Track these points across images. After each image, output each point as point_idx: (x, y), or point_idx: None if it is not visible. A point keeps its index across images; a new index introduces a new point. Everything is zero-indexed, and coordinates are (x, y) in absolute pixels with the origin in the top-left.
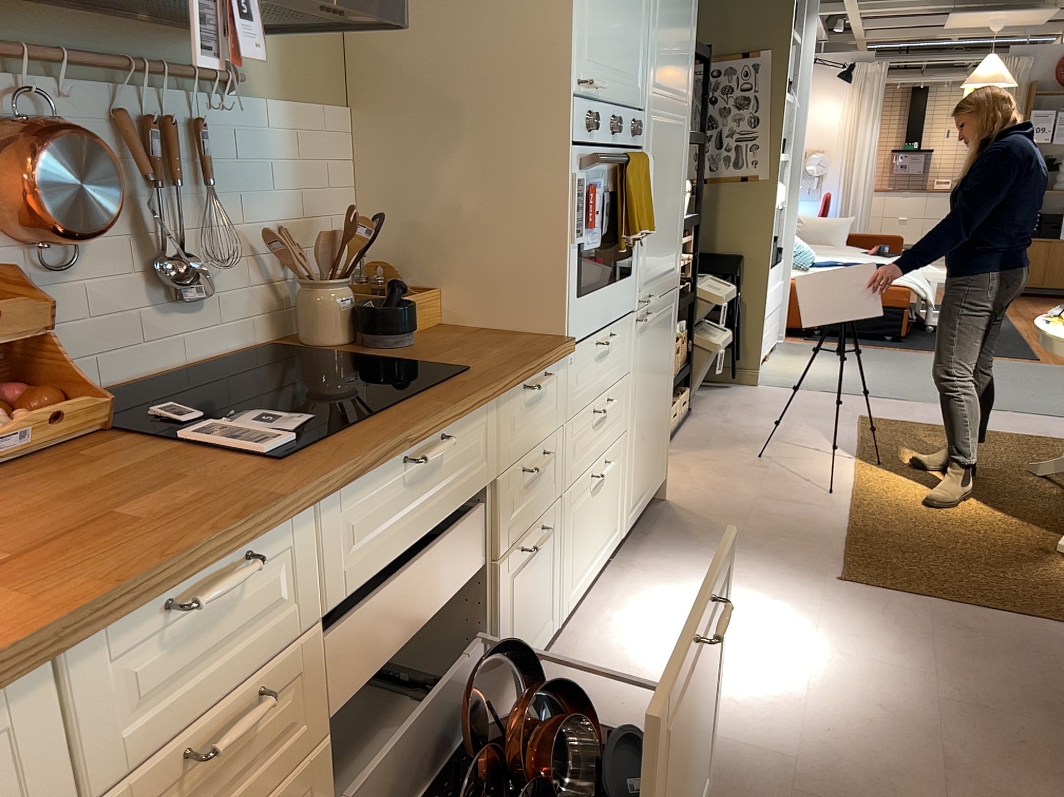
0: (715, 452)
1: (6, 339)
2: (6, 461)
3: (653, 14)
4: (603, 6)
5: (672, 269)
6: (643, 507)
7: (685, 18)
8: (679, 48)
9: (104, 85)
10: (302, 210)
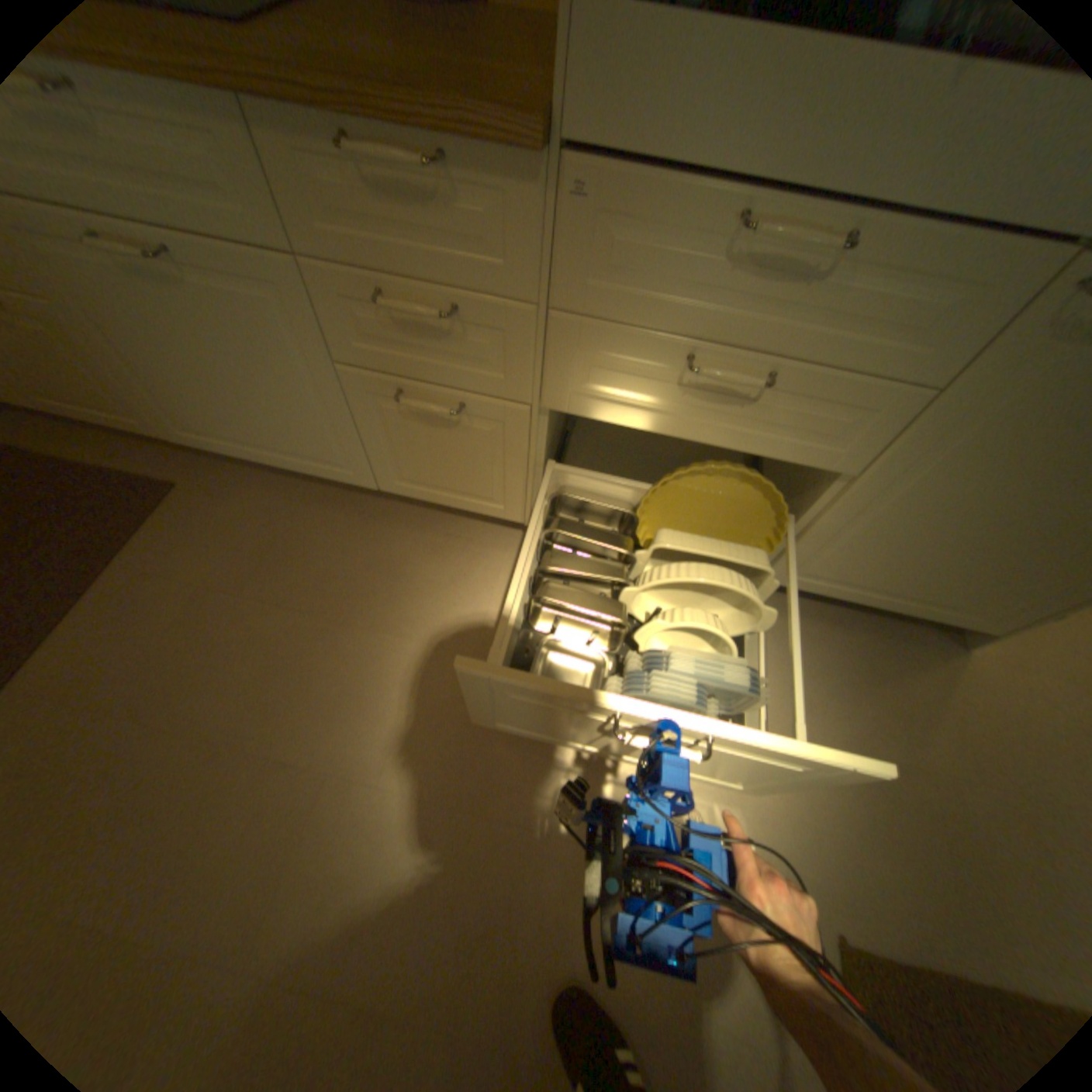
0: None
1: None
2: None
3: None
4: None
5: None
6: (866, 604)
7: None
8: None
9: None
10: None
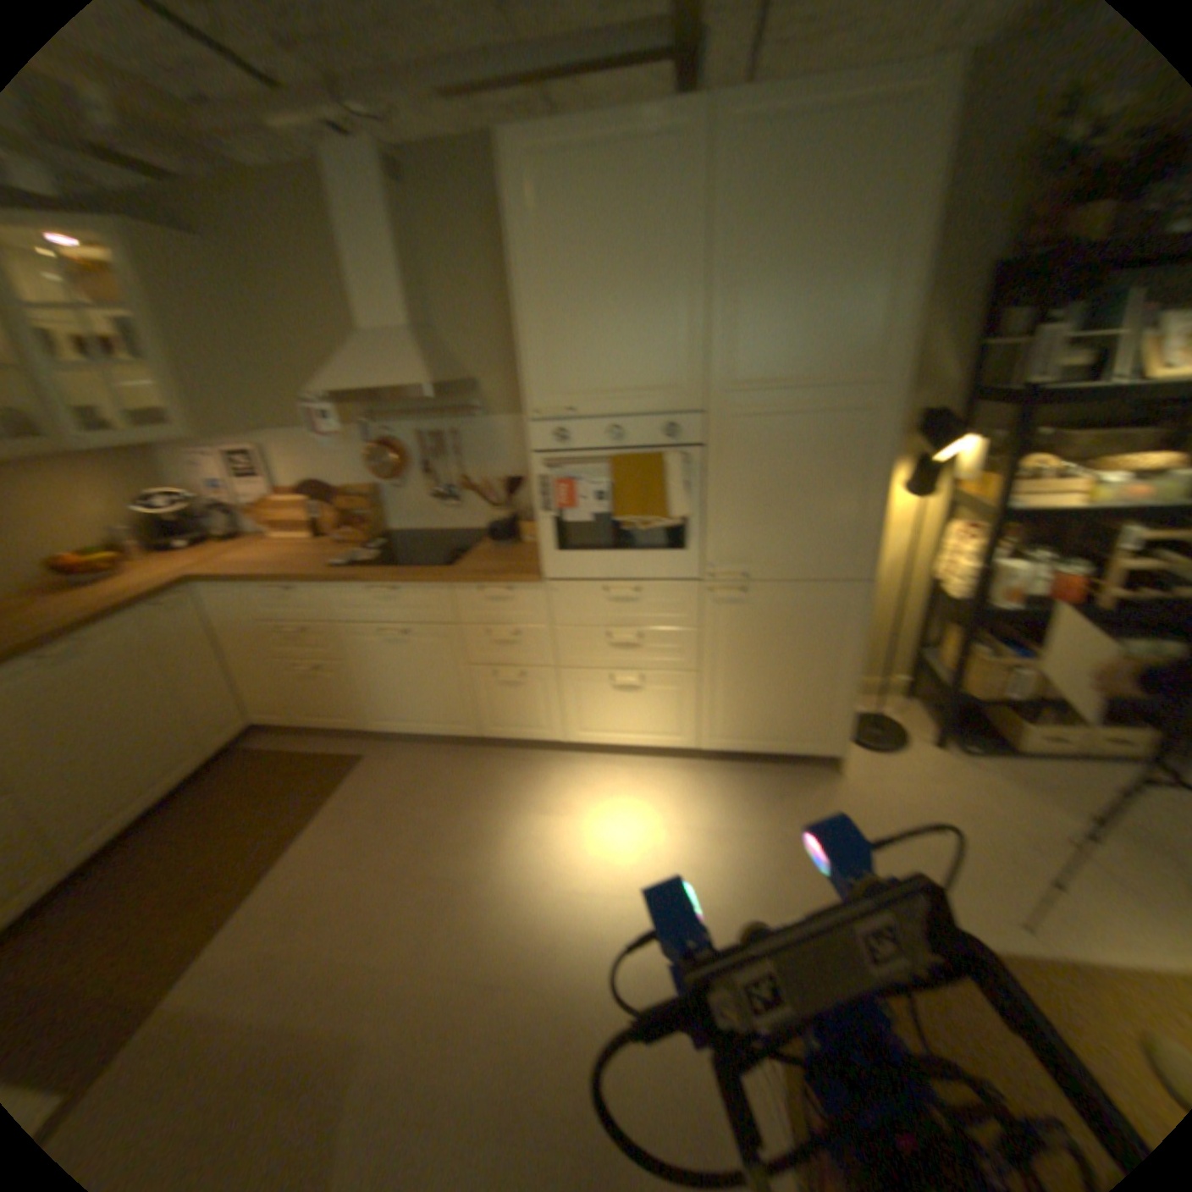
0: (1029, 801)
1: (348, 507)
2: (331, 542)
3: (709, 312)
4: (569, 342)
5: (837, 558)
6: (760, 752)
7: (860, 279)
8: (831, 320)
9: (405, 420)
10: (514, 467)
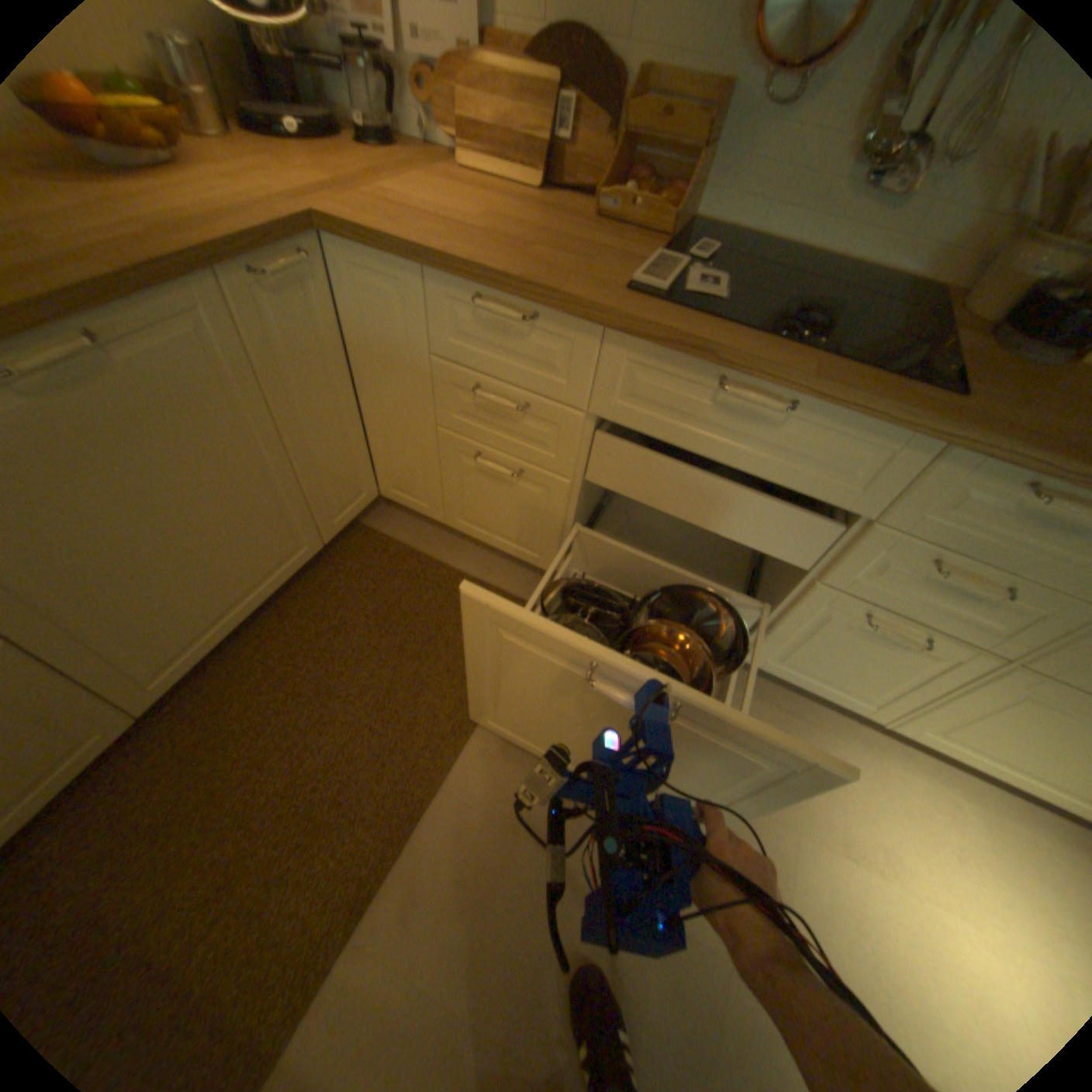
0: None
1: (669, 134)
2: (604, 215)
3: None
4: None
5: None
6: None
7: None
8: None
9: None
10: None
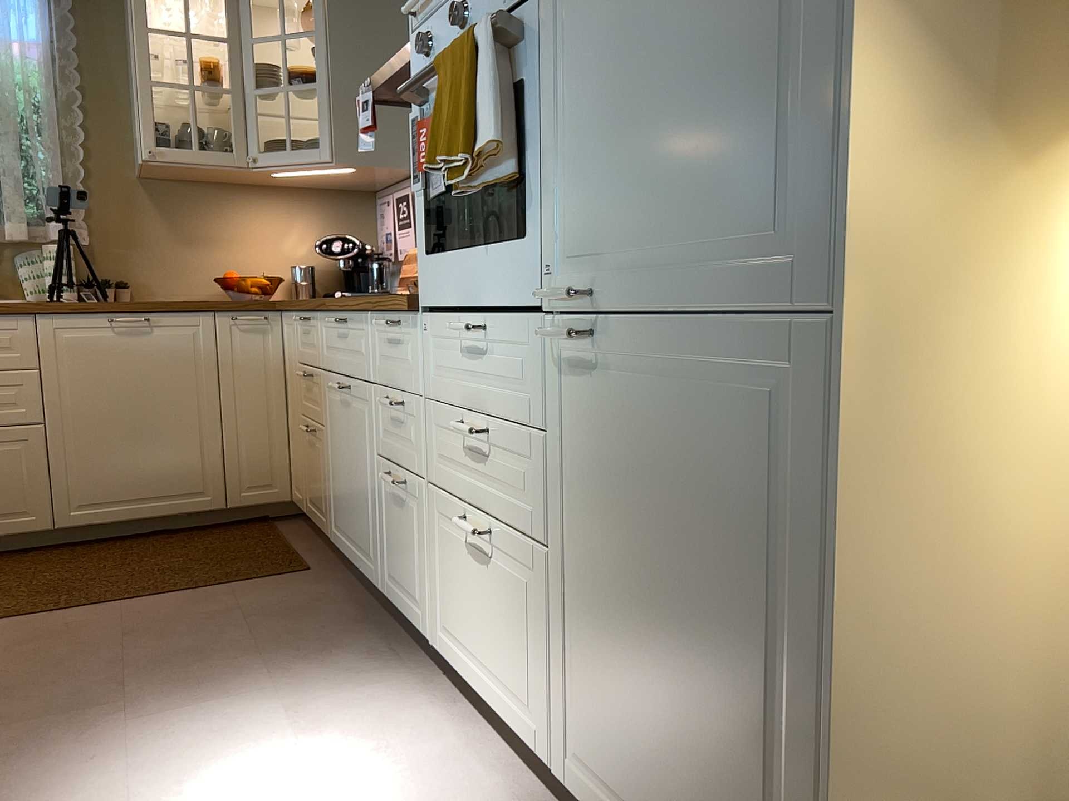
0: None
1: None
2: None
3: None
4: None
5: (772, 240)
6: None
7: None
8: None
9: None
10: None
